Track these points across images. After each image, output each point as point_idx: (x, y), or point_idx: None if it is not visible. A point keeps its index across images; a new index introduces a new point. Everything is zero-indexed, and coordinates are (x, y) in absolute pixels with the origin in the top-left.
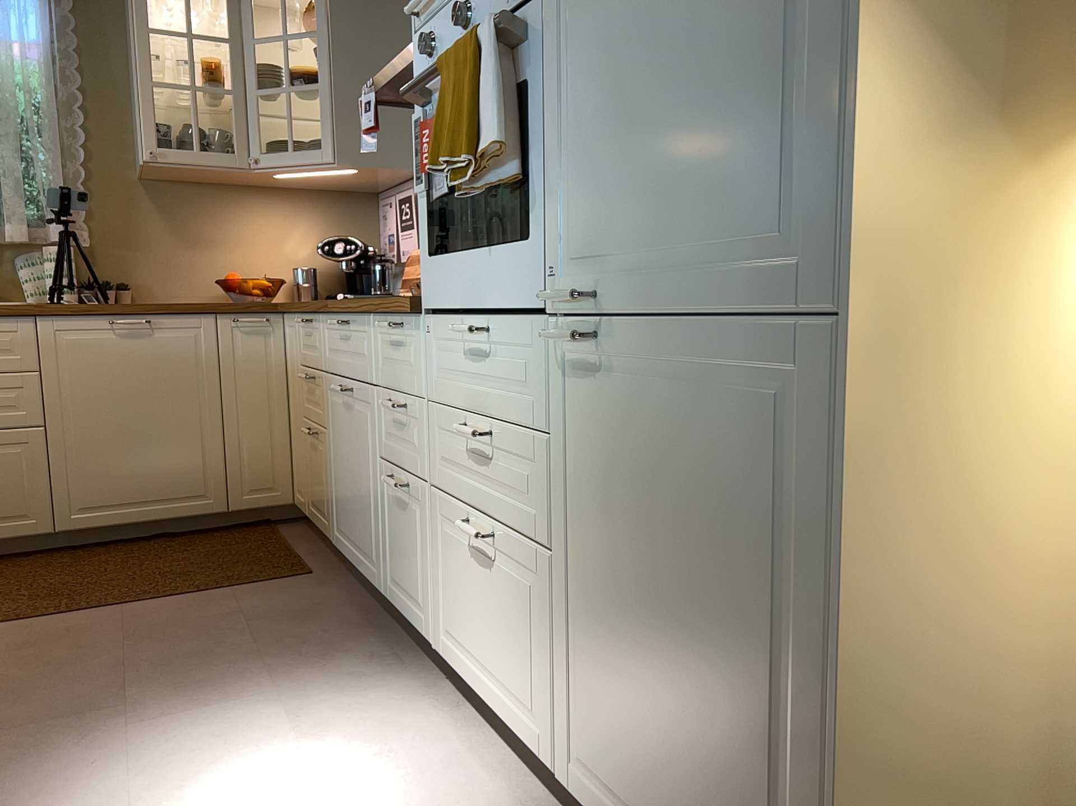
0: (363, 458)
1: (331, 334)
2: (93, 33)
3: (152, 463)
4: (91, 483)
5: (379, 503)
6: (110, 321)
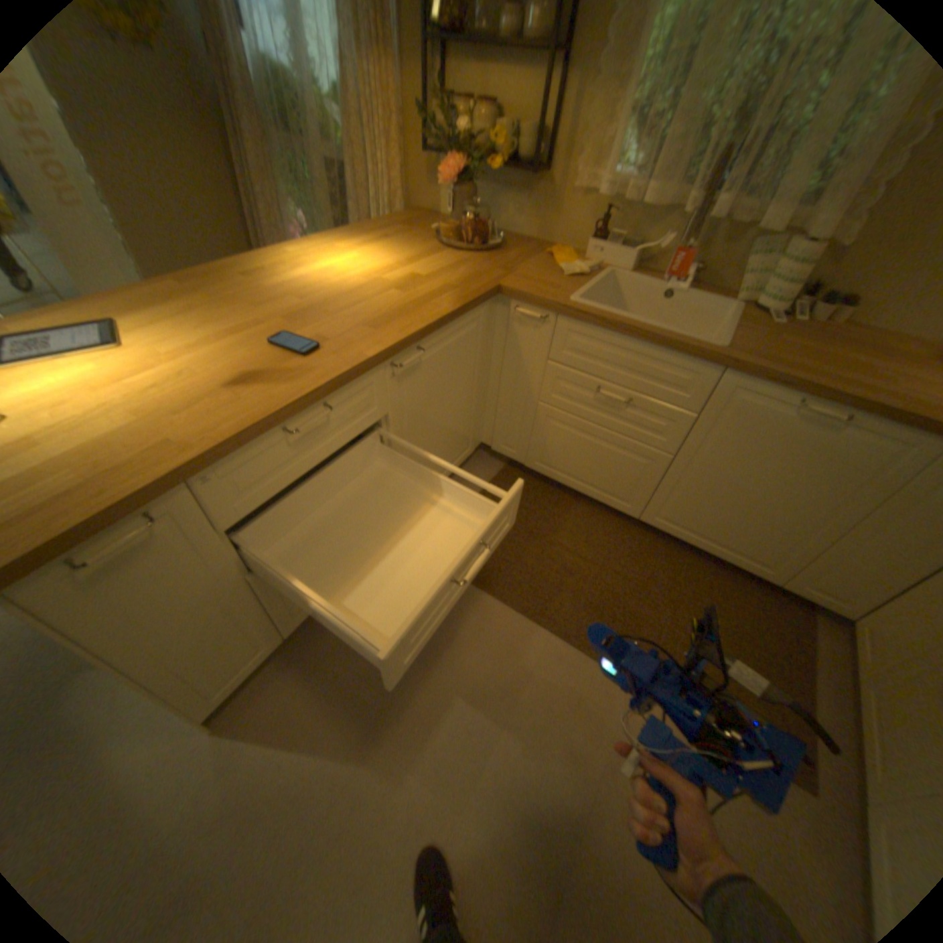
0: None
1: None
2: None
3: (744, 525)
4: (685, 509)
5: None
6: (806, 401)
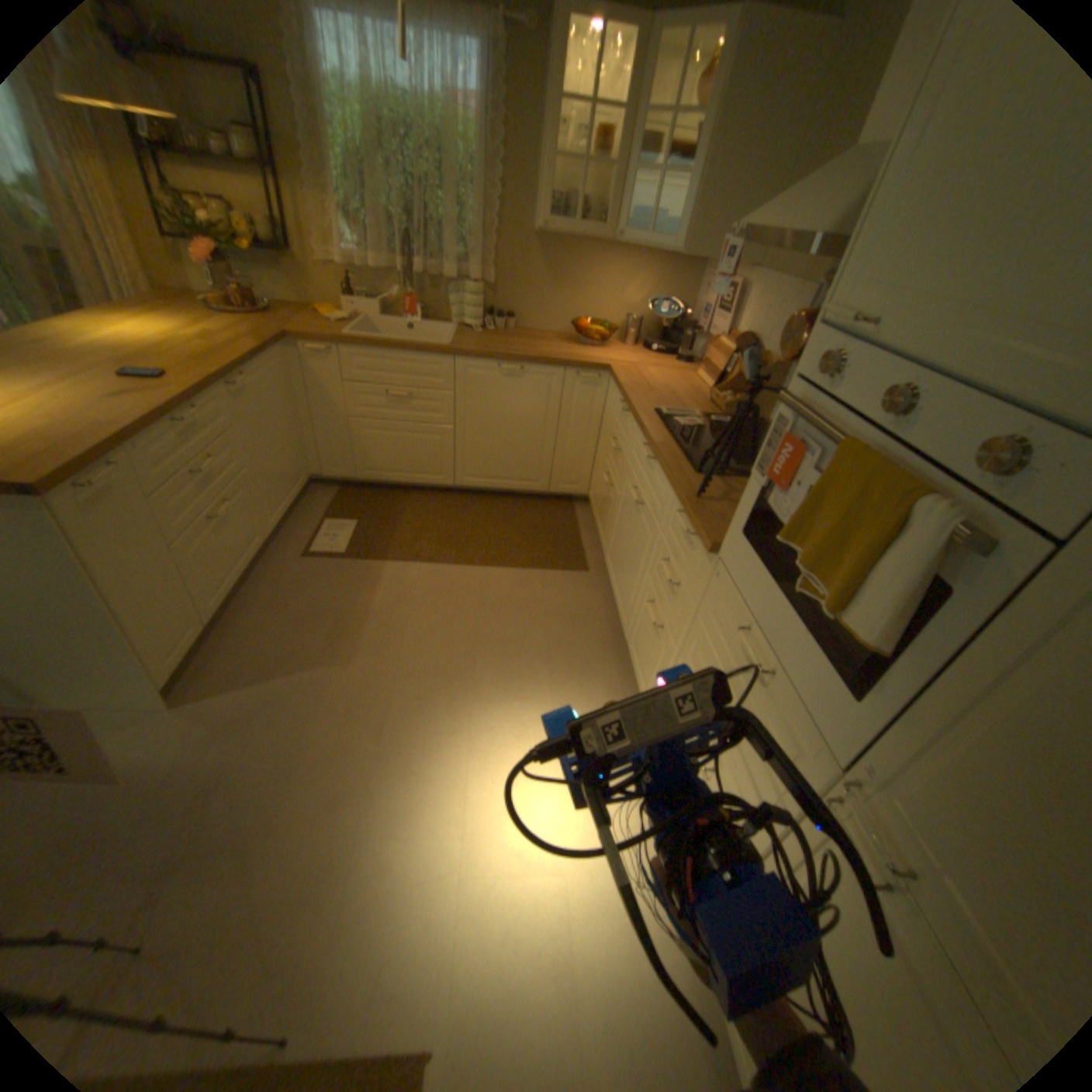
0: (637, 554)
1: (639, 444)
2: (518, 82)
3: (510, 459)
4: (475, 463)
5: (639, 597)
6: (498, 366)
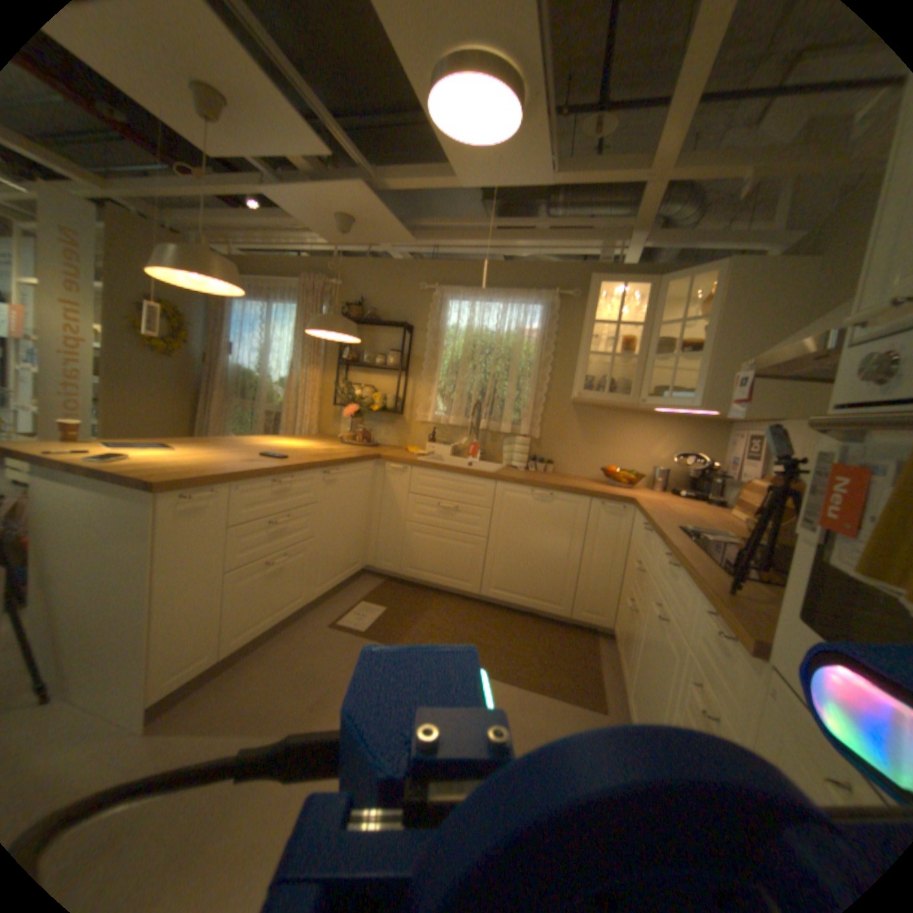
0: (663, 685)
1: (663, 557)
2: (566, 323)
3: (534, 575)
4: (502, 575)
5: None
6: (531, 490)
